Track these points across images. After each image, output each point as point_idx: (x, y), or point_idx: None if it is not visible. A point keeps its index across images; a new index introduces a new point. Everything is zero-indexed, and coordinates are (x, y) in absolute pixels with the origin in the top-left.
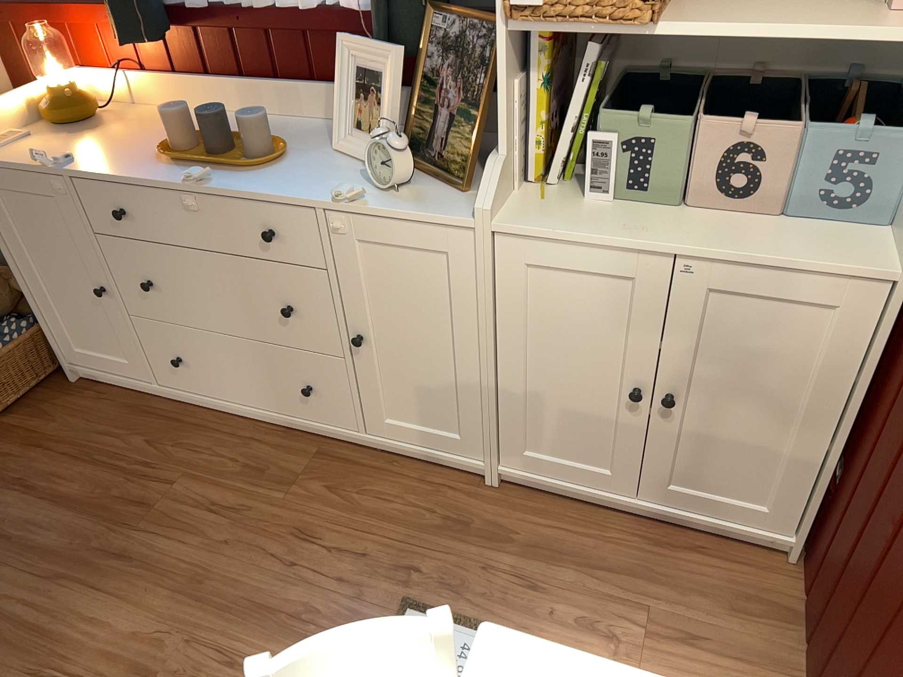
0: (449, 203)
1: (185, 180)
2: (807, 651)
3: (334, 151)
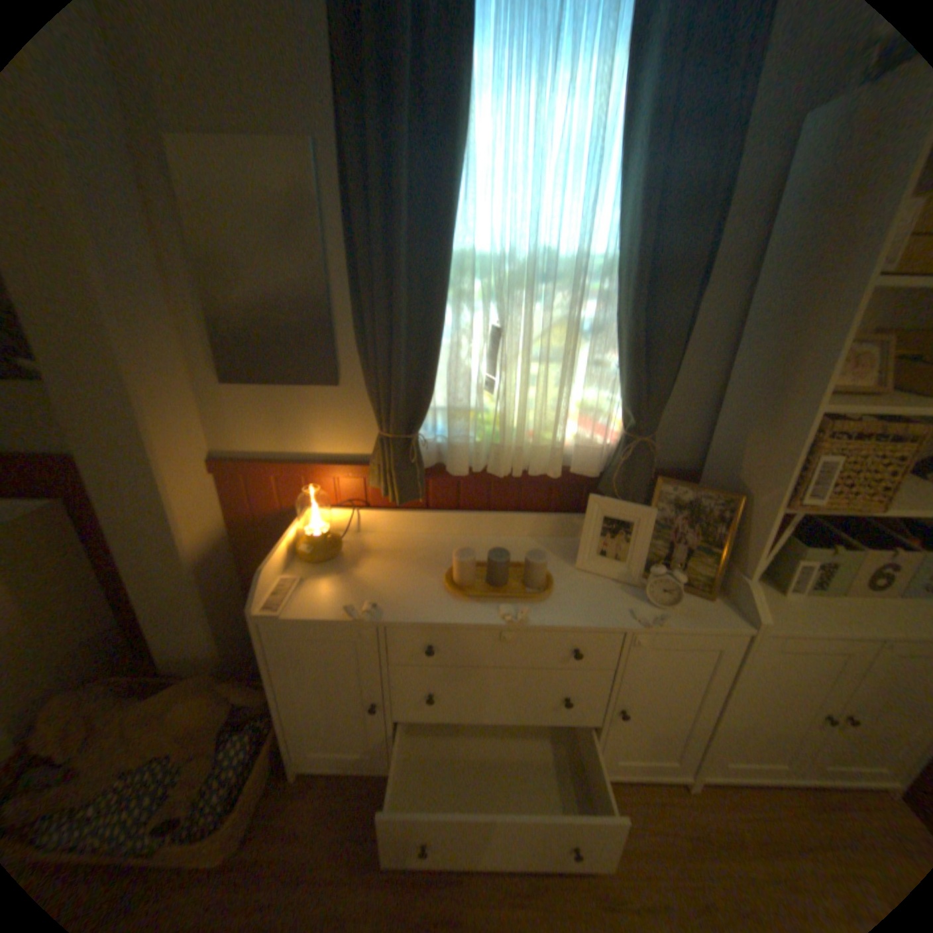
0: (717, 617)
1: (512, 623)
2: None
3: (577, 572)
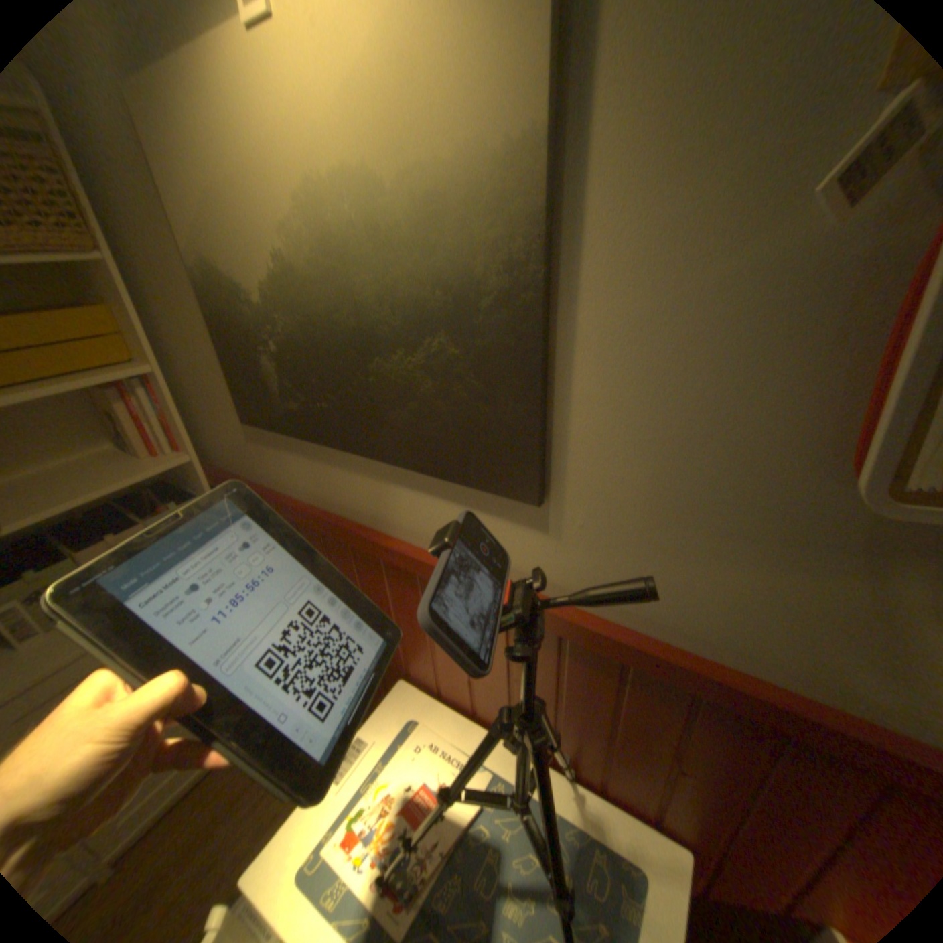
0: None
1: None
2: None
3: None
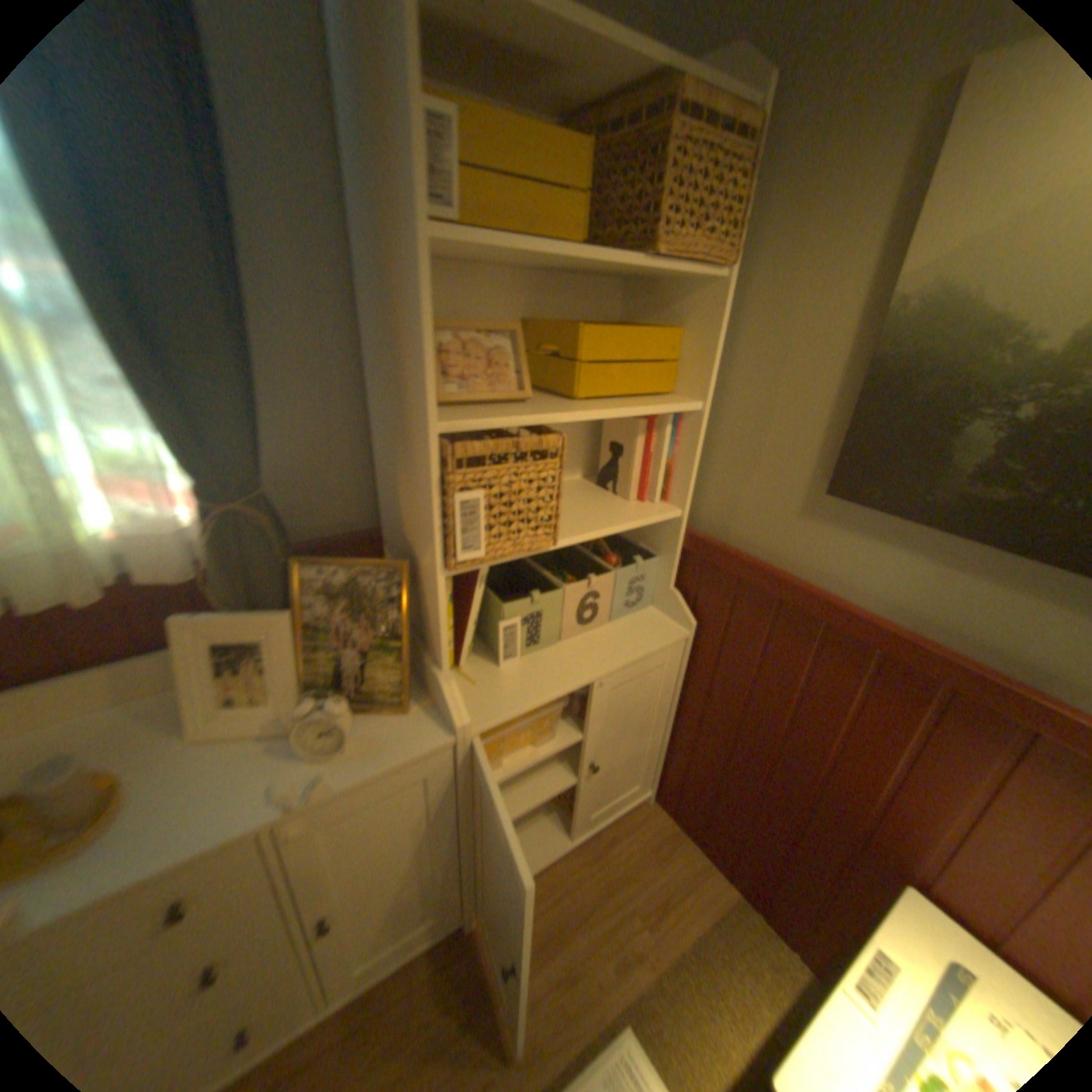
0: (407, 738)
1: None
2: (703, 856)
3: (190, 749)
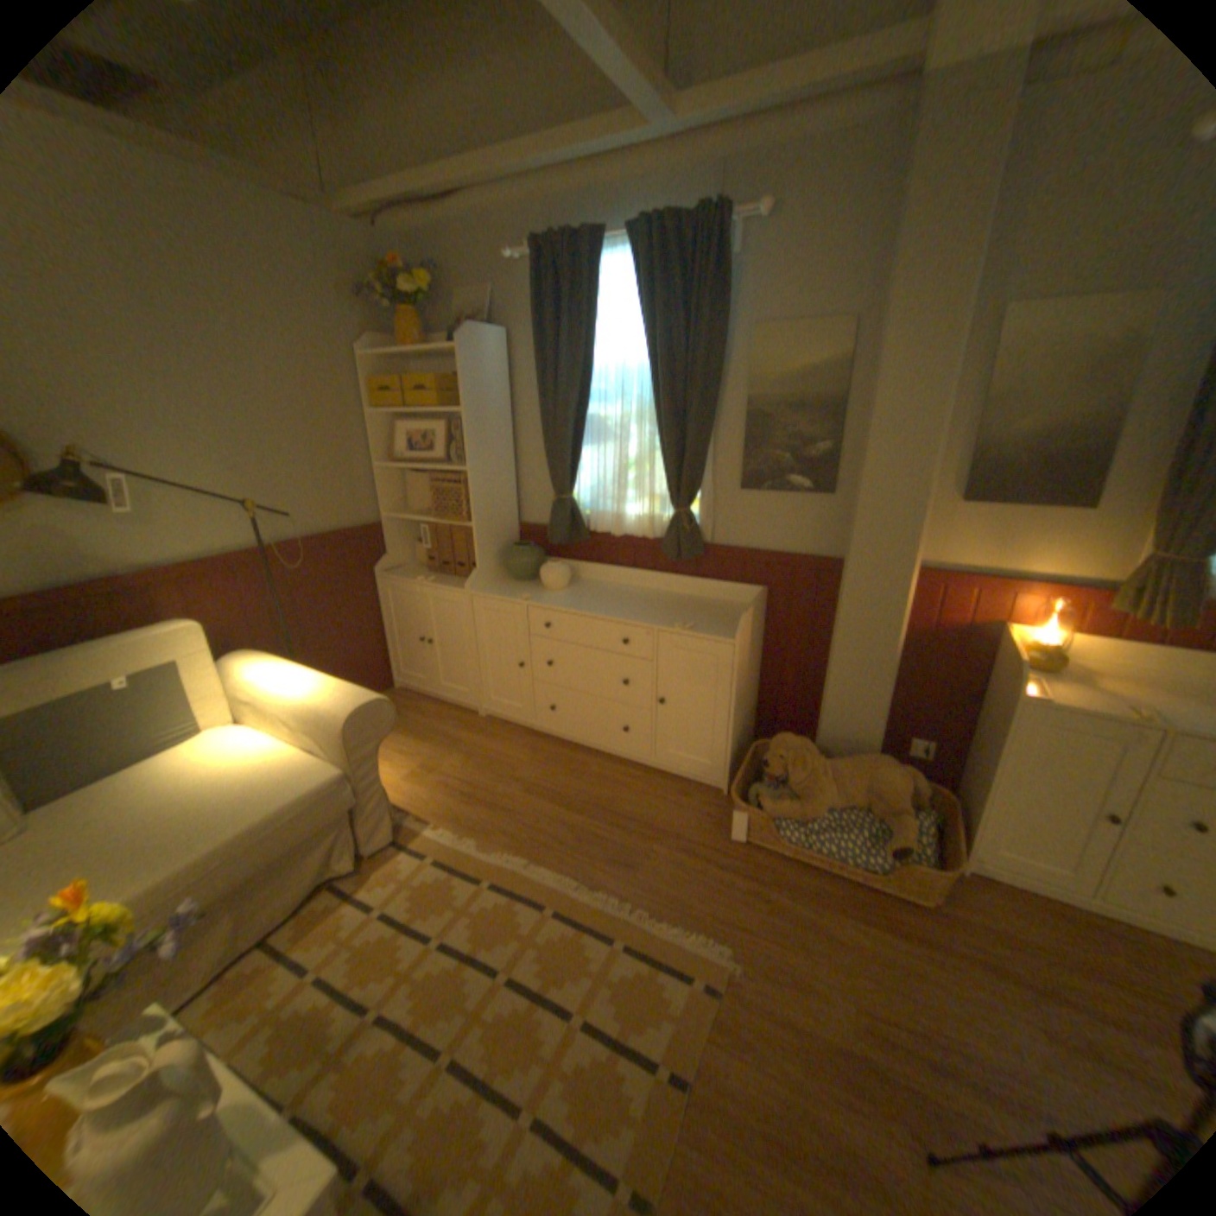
0: None
1: None
2: None
3: None
